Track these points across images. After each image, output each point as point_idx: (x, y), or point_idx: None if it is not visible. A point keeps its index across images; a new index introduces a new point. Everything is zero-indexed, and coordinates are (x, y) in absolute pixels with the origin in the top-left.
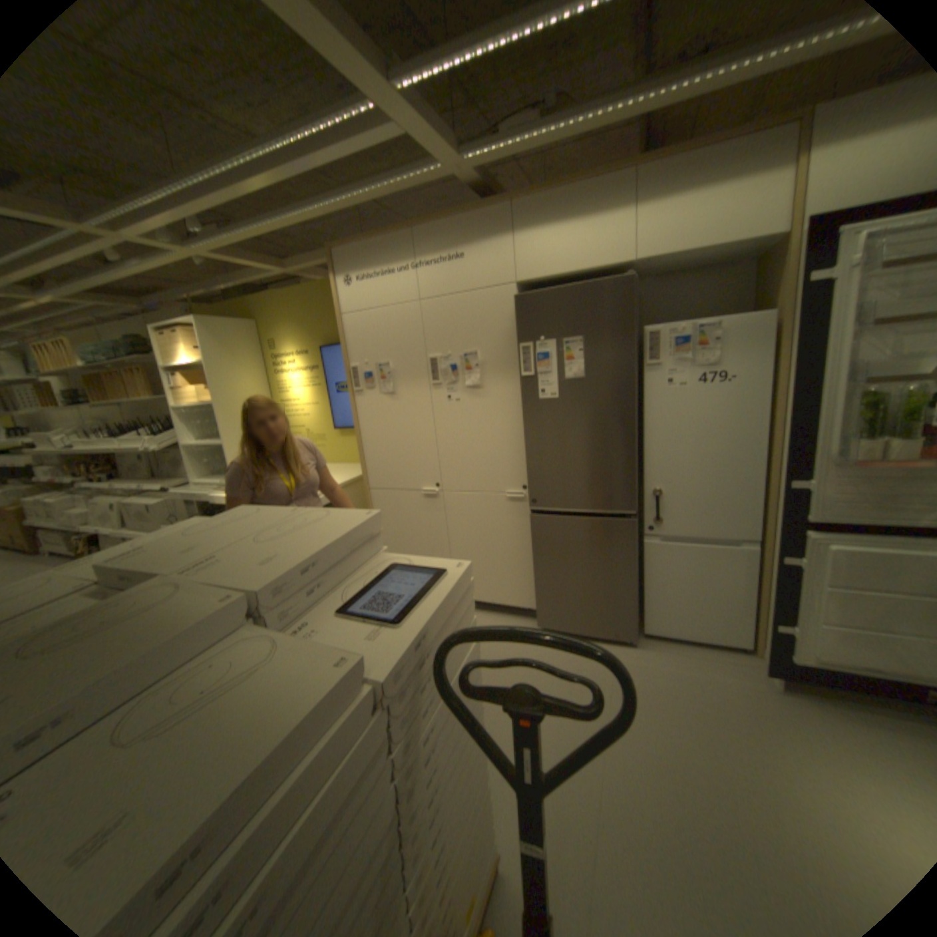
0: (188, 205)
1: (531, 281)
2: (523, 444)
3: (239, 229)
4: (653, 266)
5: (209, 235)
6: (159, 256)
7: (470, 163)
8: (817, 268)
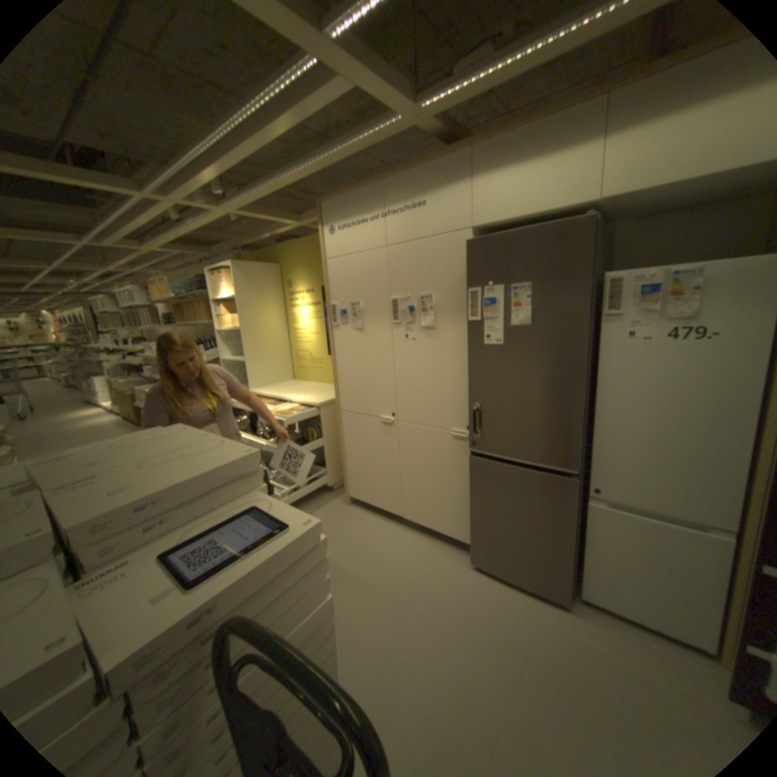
0: (204, 171)
1: (485, 226)
2: (469, 386)
3: (251, 190)
4: (627, 205)
5: (233, 196)
6: (205, 214)
7: (428, 112)
8: None
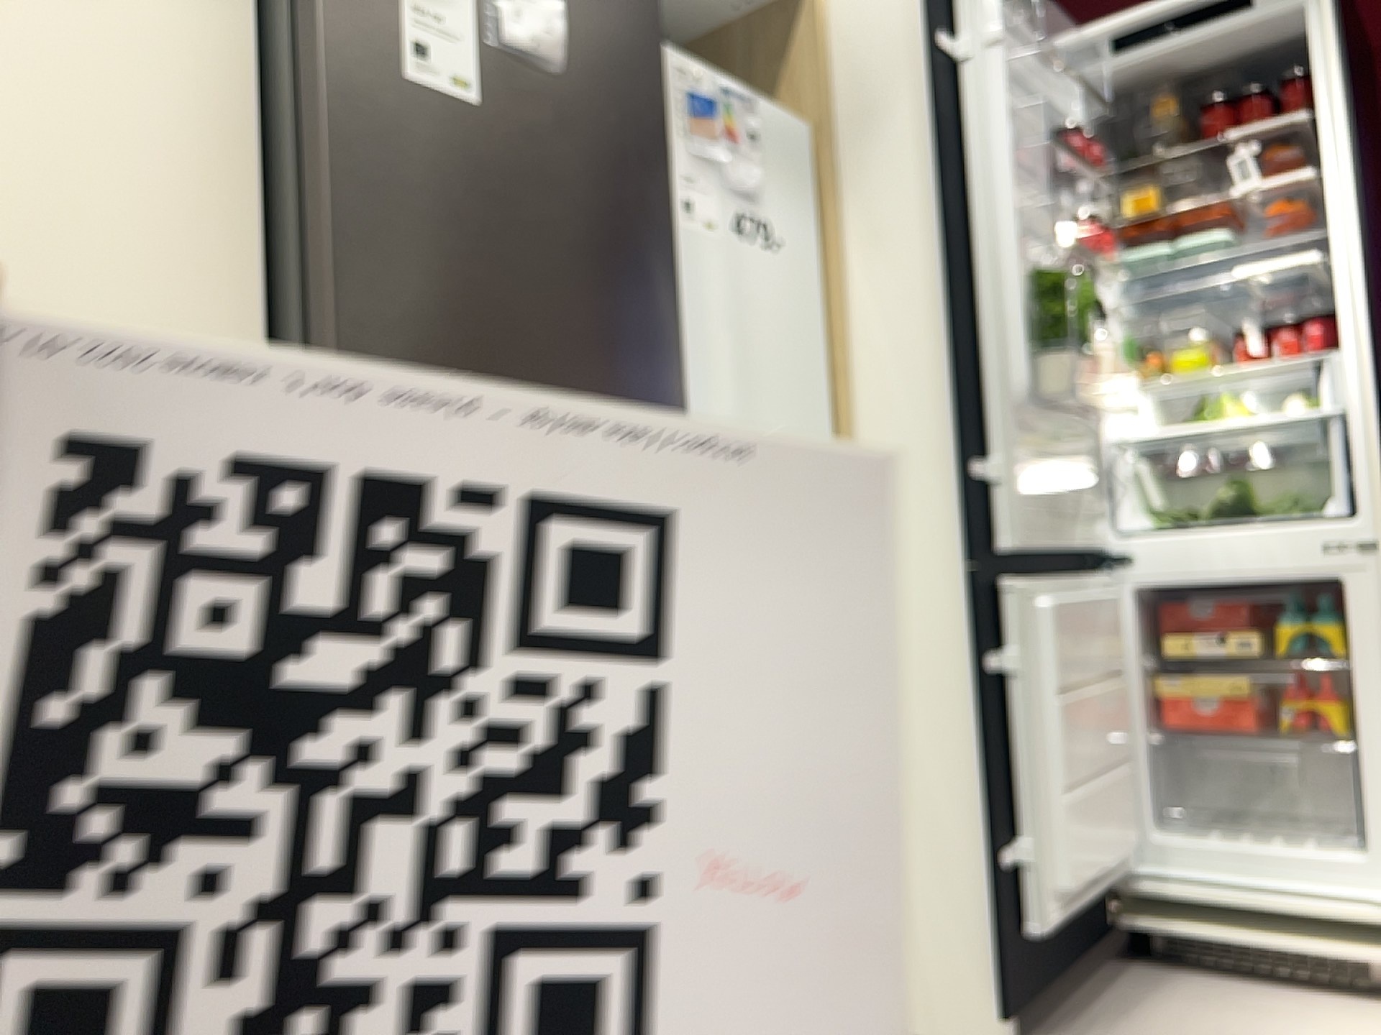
0: None
1: None
2: (240, 307)
3: None
4: None
5: None
6: None
7: None
8: (943, 23)
